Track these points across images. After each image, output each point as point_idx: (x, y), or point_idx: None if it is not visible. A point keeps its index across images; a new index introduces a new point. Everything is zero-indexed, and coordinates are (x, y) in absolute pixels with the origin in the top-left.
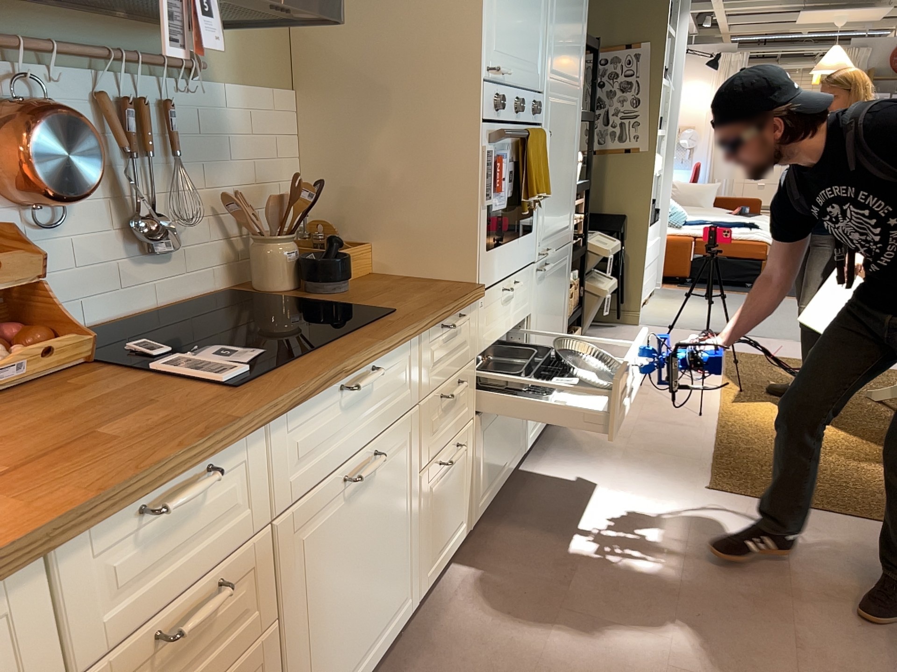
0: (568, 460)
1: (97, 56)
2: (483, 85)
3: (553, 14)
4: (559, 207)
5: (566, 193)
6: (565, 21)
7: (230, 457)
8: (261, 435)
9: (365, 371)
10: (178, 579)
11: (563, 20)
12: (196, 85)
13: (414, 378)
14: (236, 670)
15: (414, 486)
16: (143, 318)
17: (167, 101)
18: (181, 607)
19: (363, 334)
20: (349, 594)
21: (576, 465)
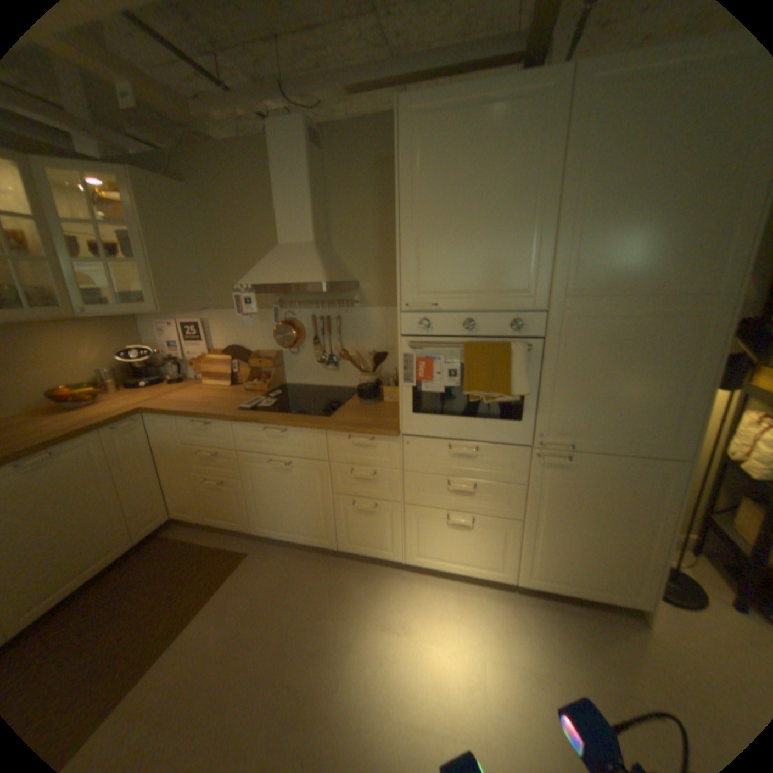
0: (564, 636)
1: (308, 304)
2: (406, 312)
3: (576, 232)
4: (623, 415)
5: (653, 405)
6: (628, 228)
7: (217, 424)
8: (228, 425)
9: (281, 429)
10: (203, 444)
11: (619, 229)
12: (352, 309)
13: (321, 449)
14: (225, 482)
15: (326, 497)
16: (323, 388)
17: (338, 315)
18: (205, 451)
19: (292, 417)
20: (278, 504)
21: (559, 643)
